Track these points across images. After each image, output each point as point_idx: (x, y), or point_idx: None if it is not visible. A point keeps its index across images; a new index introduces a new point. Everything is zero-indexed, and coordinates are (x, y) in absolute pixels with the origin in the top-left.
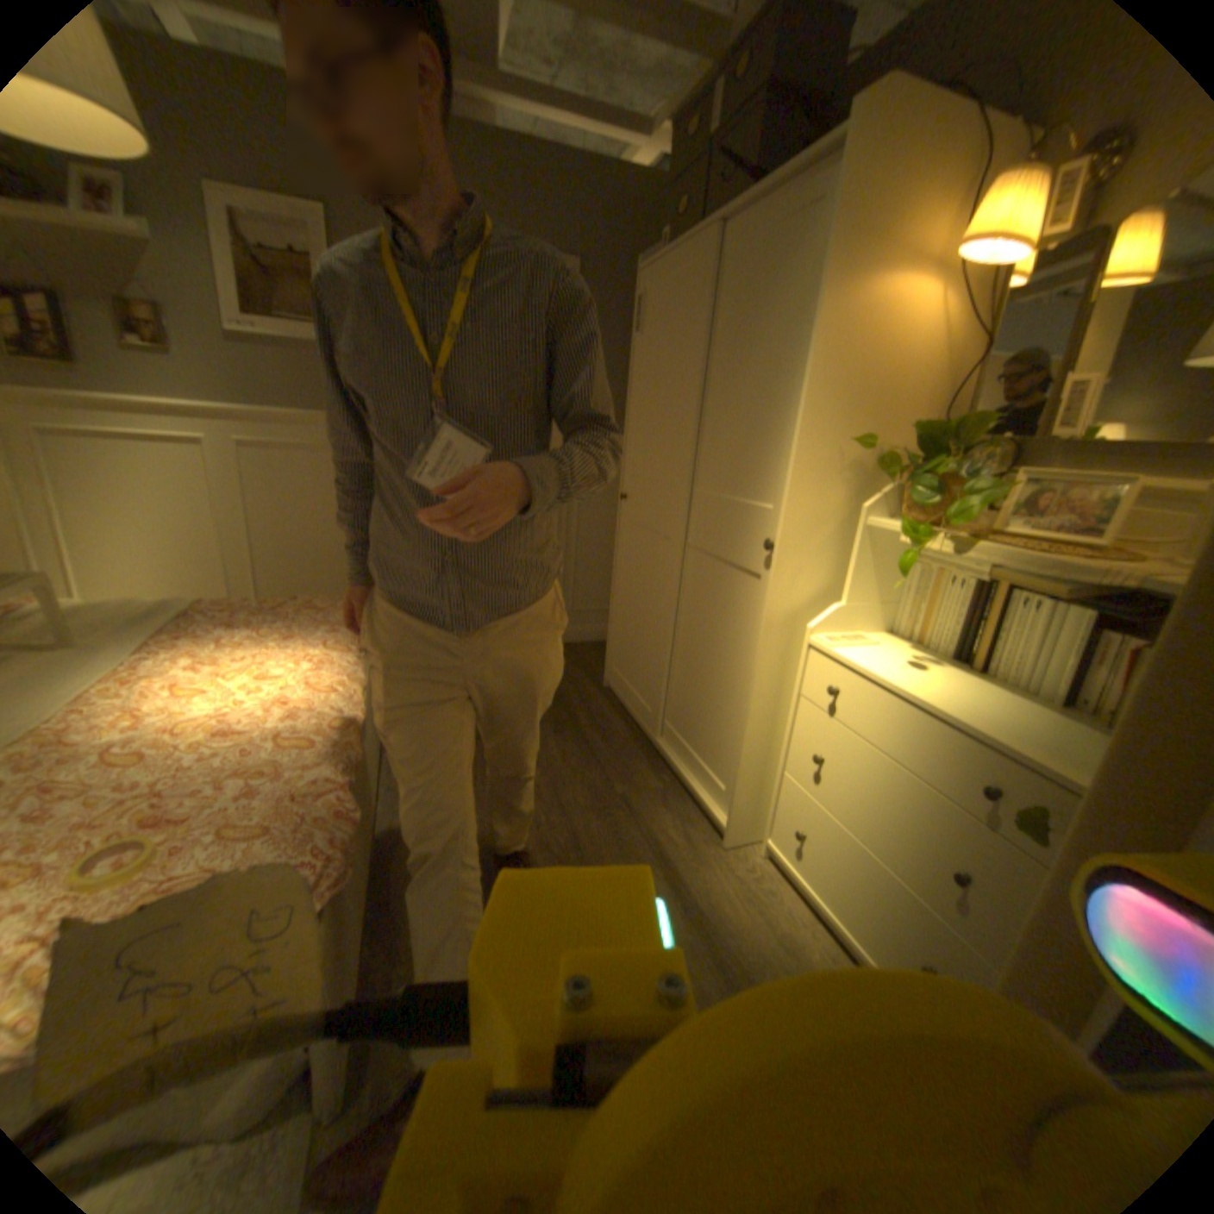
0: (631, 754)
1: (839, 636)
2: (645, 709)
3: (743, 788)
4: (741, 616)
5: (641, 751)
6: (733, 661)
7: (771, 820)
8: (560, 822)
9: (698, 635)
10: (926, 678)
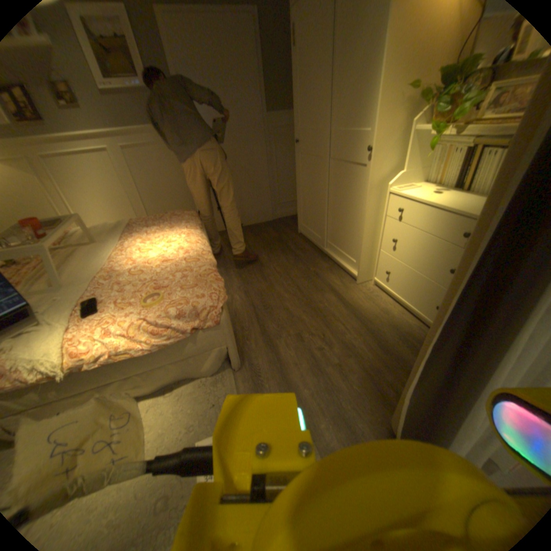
0: (315, 256)
1: (403, 186)
2: (318, 238)
3: (364, 259)
4: (358, 186)
5: (319, 255)
6: (356, 207)
7: (376, 271)
8: (291, 283)
9: (339, 199)
10: (442, 196)
